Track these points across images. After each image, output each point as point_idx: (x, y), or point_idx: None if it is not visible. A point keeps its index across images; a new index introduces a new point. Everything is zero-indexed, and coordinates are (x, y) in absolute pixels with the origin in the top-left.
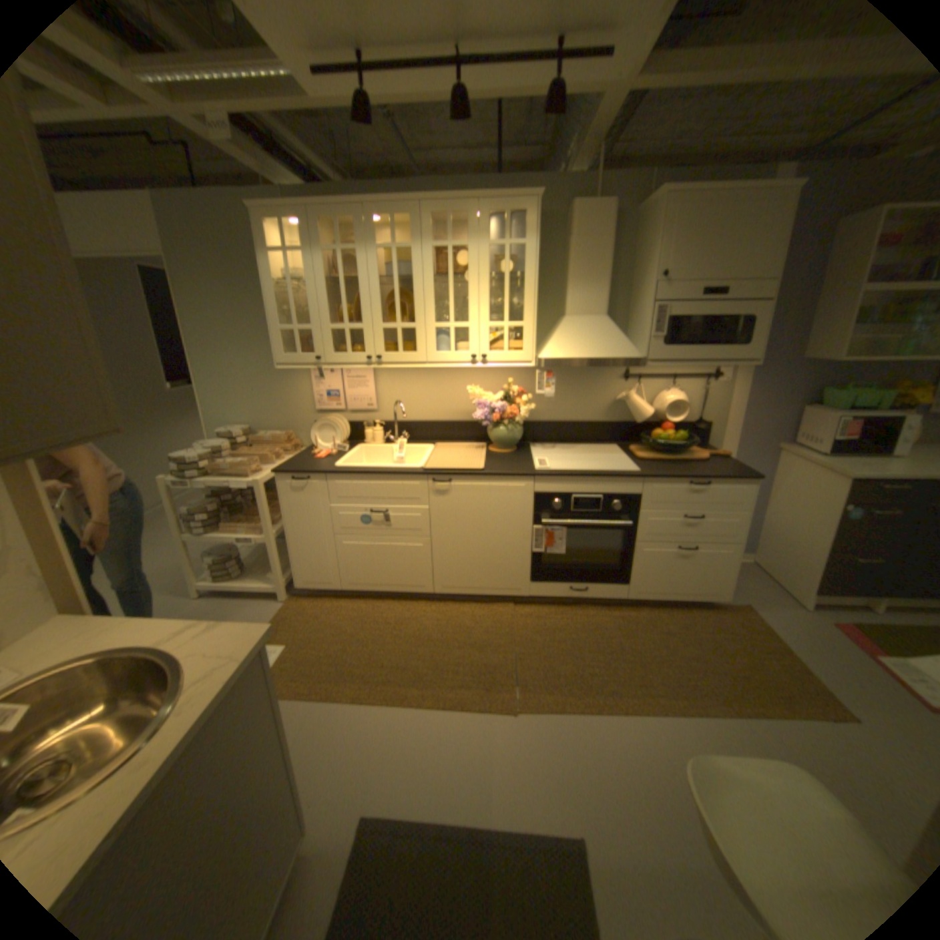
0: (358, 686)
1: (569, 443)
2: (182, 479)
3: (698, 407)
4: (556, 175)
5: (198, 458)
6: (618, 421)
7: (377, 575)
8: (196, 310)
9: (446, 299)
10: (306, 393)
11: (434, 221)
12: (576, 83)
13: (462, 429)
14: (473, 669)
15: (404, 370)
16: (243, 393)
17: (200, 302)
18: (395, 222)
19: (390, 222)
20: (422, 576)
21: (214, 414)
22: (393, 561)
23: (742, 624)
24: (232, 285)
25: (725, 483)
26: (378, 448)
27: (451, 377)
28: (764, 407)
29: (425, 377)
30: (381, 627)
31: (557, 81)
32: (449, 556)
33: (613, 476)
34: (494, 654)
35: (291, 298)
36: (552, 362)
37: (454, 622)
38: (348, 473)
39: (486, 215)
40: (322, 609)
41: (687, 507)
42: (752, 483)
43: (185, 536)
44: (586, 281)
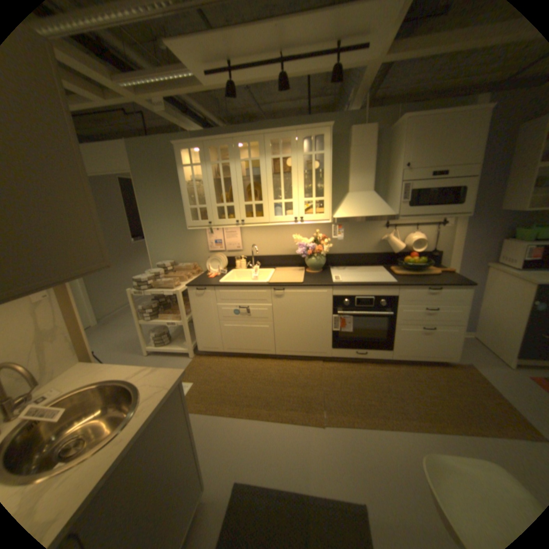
0: (232, 407)
1: (354, 266)
2: (139, 290)
3: (433, 242)
4: (341, 113)
5: (147, 279)
6: (383, 252)
7: (243, 343)
8: (146, 199)
9: (279, 186)
10: (203, 241)
11: (272, 144)
12: (349, 63)
13: (290, 259)
14: (298, 399)
15: (256, 227)
16: (170, 243)
17: (148, 195)
18: (251, 146)
19: (248, 146)
20: (268, 344)
21: (155, 254)
22: (252, 336)
23: (467, 376)
24: (165, 185)
25: (451, 288)
26: (243, 271)
27: (283, 230)
28: (476, 241)
29: (268, 231)
30: (246, 373)
31: (337, 64)
32: (284, 333)
33: (380, 285)
34: (311, 391)
35: (195, 190)
36: (342, 219)
37: (287, 371)
38: (226, 285)
39: (301, 138)
40: (213, 362)
41: (427, 303)
42: (469, 288)
43: (140, 321)
44: (360, 172)
